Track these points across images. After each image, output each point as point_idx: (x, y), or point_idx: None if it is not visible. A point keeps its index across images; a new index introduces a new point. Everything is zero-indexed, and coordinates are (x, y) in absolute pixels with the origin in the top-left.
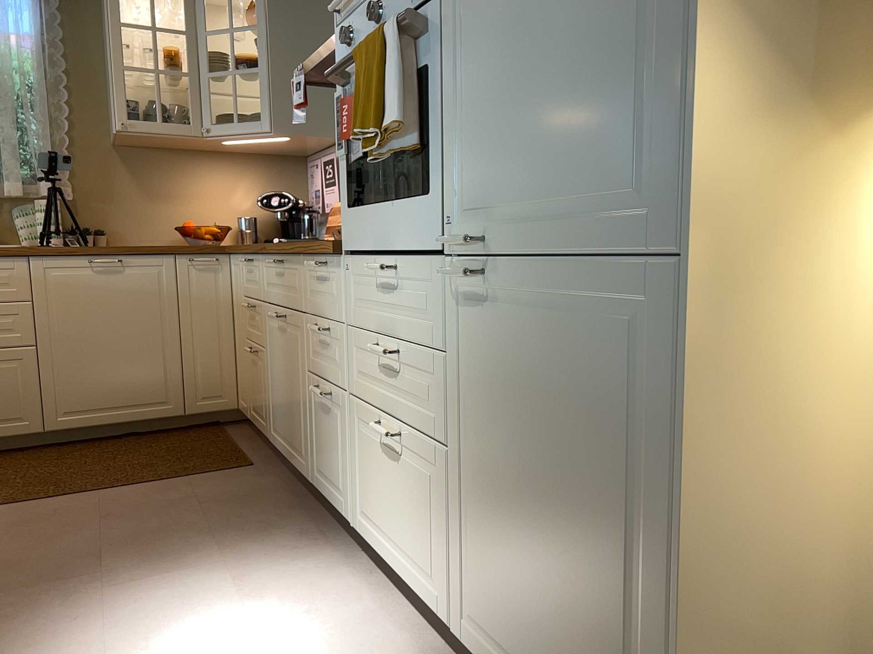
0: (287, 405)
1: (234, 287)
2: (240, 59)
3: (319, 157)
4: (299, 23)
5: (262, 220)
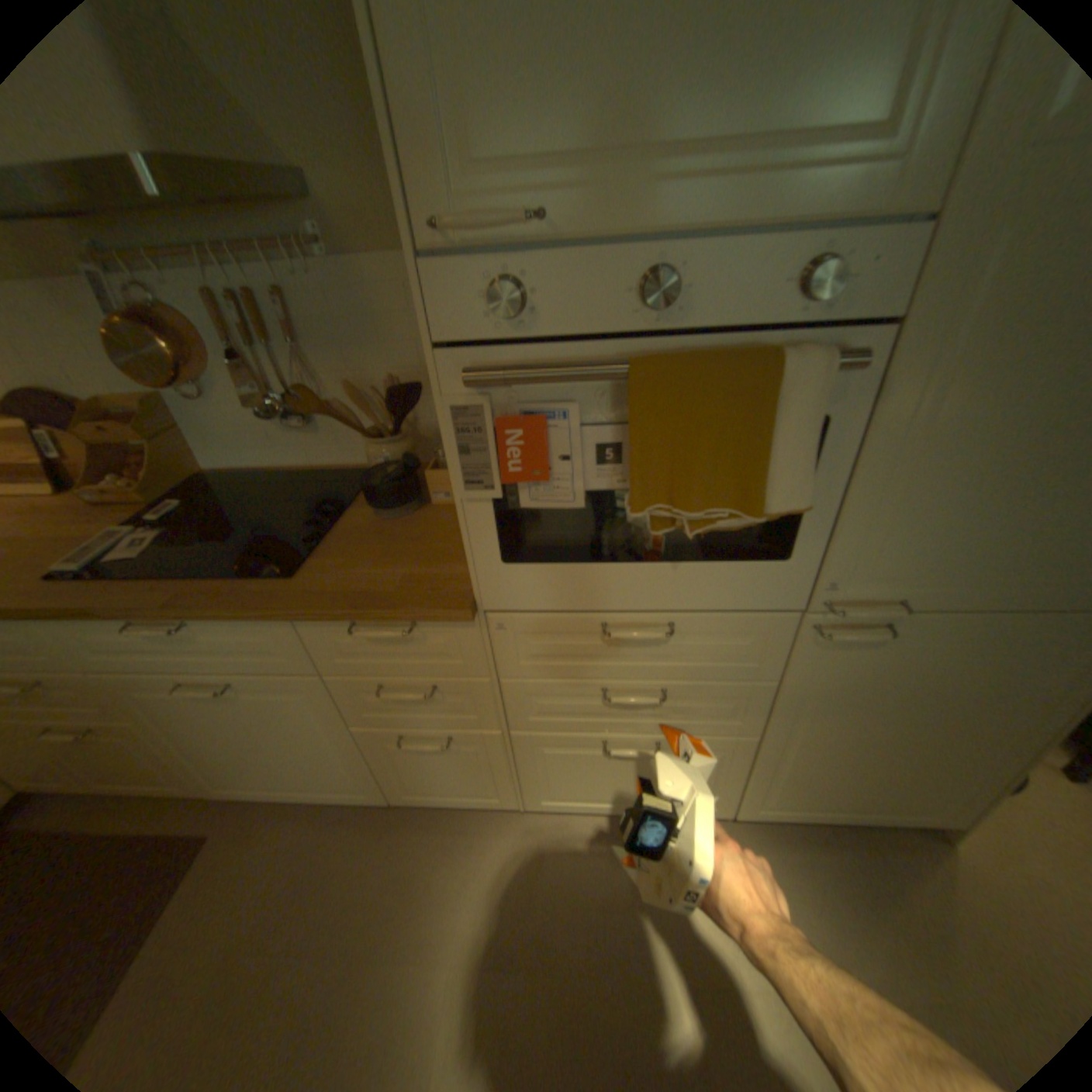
0: (275, 763)
1: None
2: None
3: None
4: None
5: None
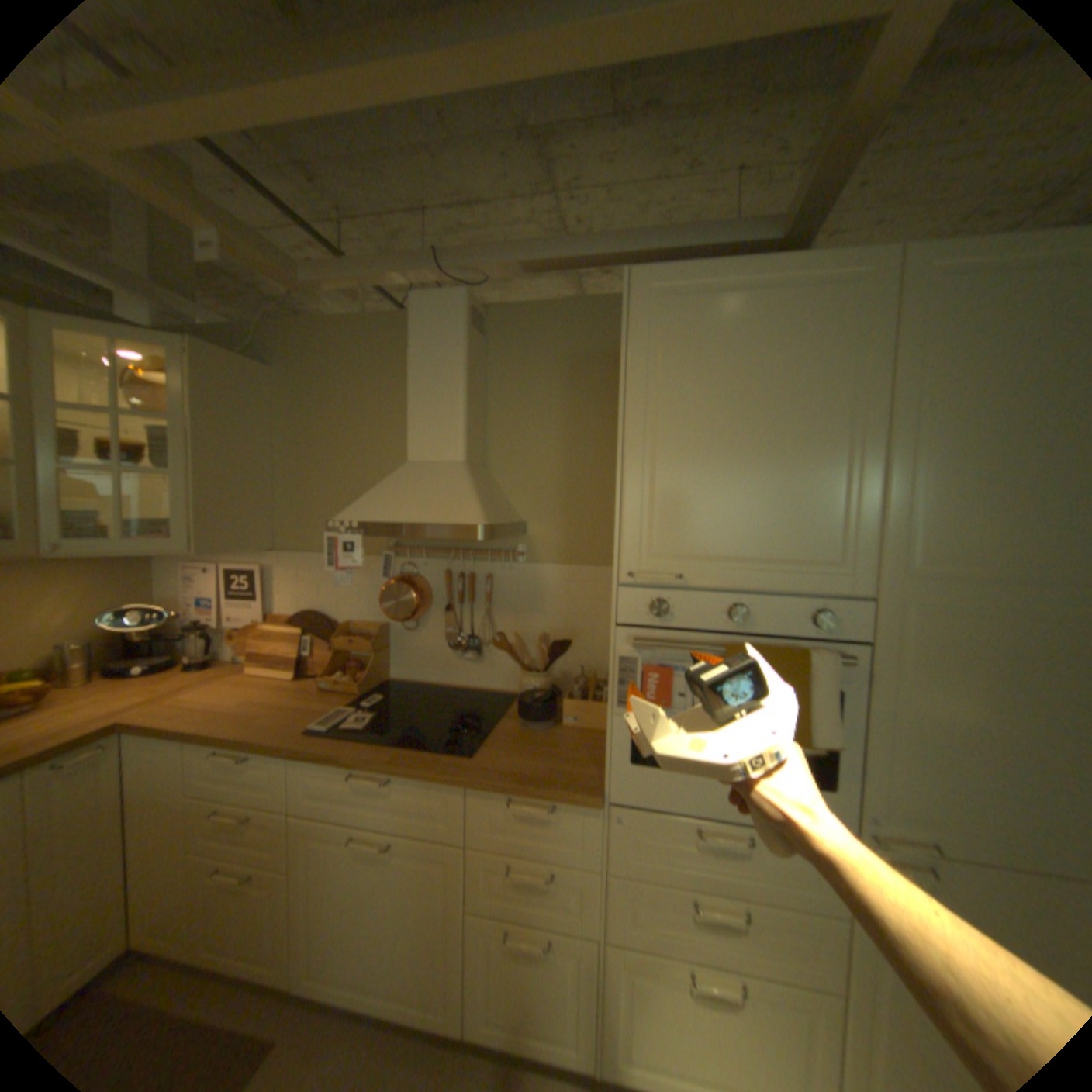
0: (381, 952)
1: (140, 783)
2: (98, 440)
3: (197, 558)
4: (227, 420)
5: (88, 641)
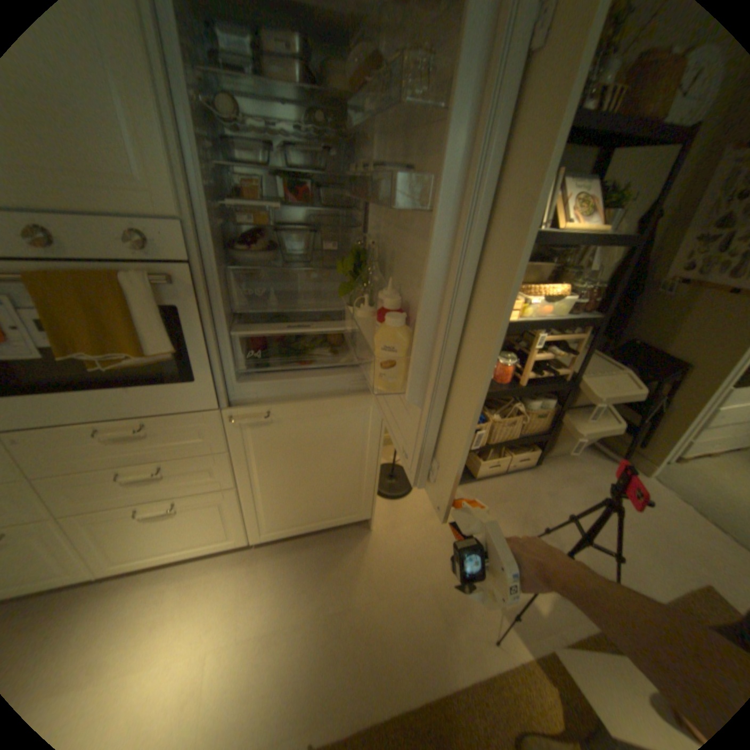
0: None
1: None
2: None
3: None
4: None
5: None
